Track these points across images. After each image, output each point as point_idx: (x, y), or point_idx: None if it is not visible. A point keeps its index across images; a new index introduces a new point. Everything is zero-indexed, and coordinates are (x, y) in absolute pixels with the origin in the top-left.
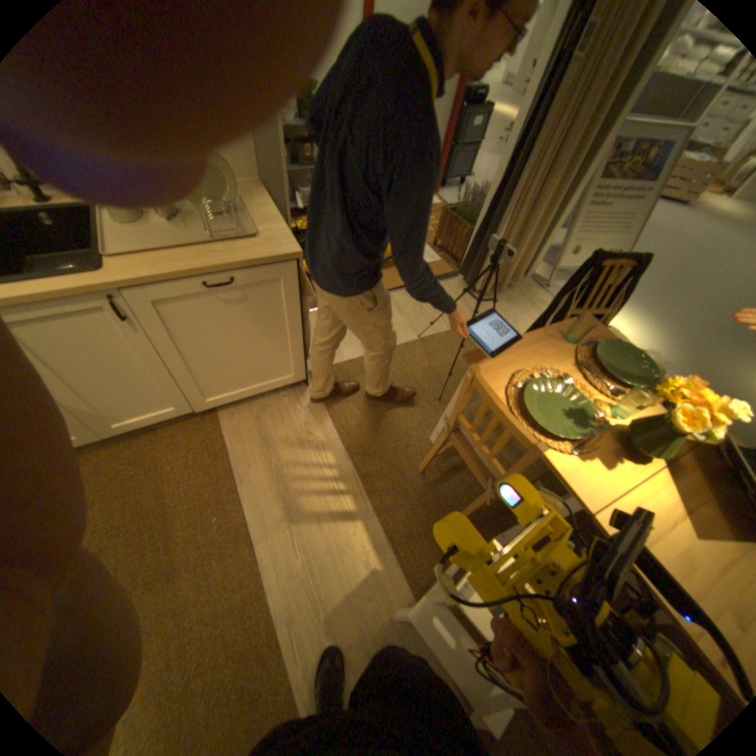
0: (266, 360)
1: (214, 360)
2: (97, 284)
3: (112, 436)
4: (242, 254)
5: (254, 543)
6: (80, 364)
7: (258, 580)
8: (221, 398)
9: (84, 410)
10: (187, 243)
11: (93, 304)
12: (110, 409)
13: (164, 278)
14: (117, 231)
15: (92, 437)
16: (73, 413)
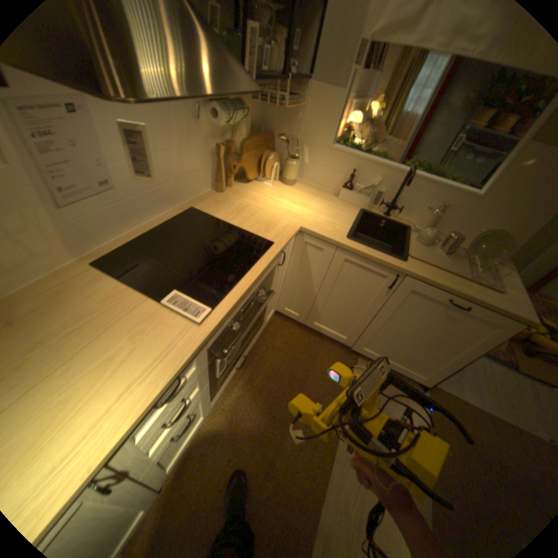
0: (425, 358)
1: (399, 334)
2: (404, 268)
3: (310, 326)
4: (494, 299)
5: (338, 461)
6: (346, 291)
7: (327, 488)
8: (374, 353)
9: (319, 308)
10: (457, 273)
11: (389, 274)
12: (327, 316)
13: (434, 283)
14: (419, 246)
15: (304, 320)
16: (314, 306)
